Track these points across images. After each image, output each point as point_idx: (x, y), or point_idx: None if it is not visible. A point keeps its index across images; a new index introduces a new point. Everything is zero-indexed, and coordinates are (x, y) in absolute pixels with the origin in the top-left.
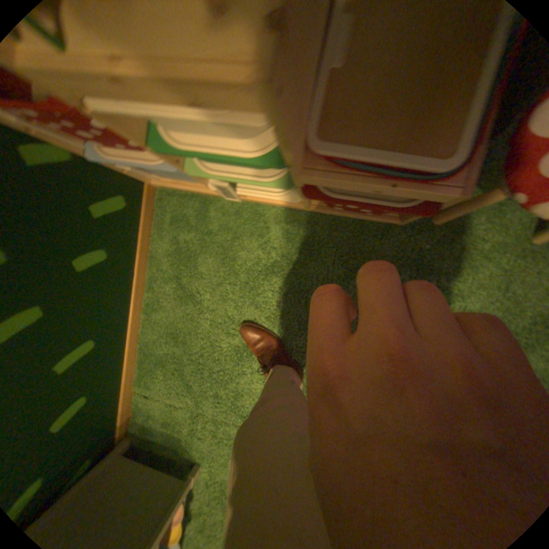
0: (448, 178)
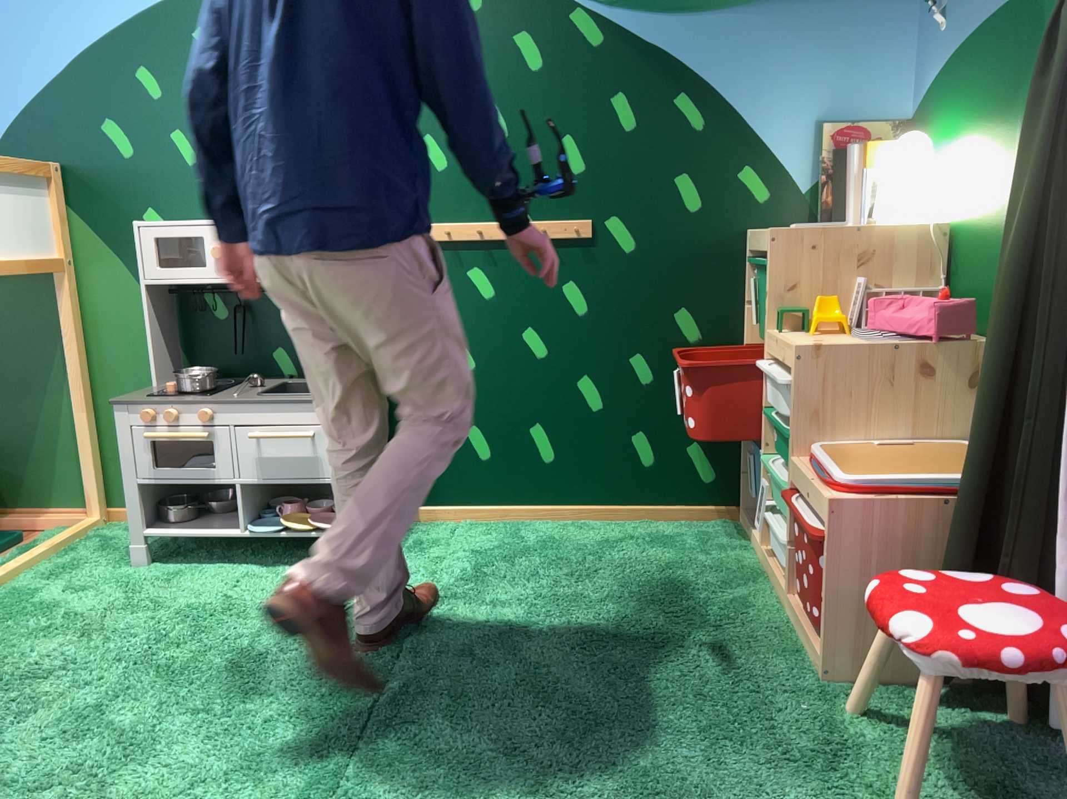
0: (834, 489)
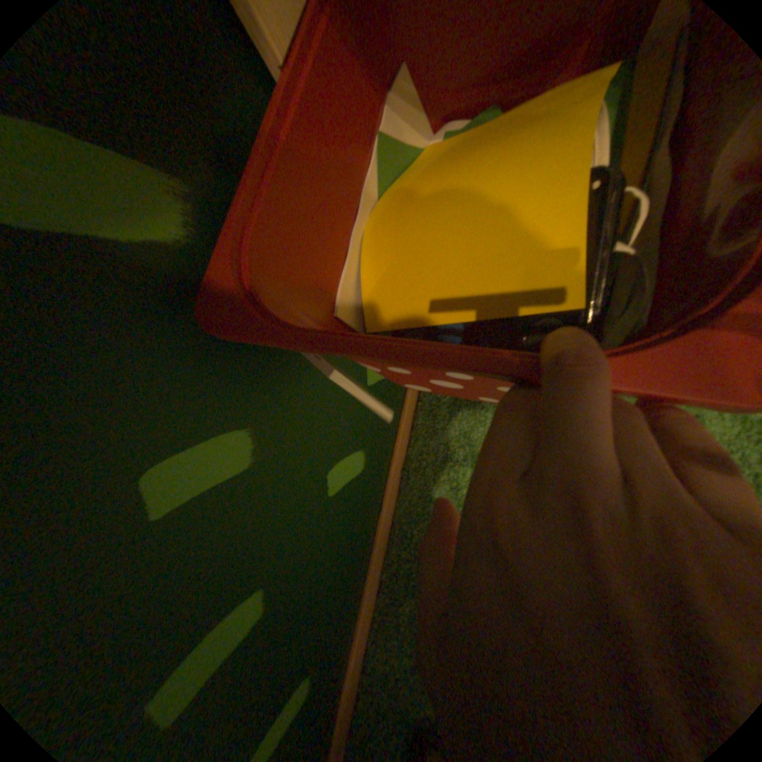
0: None
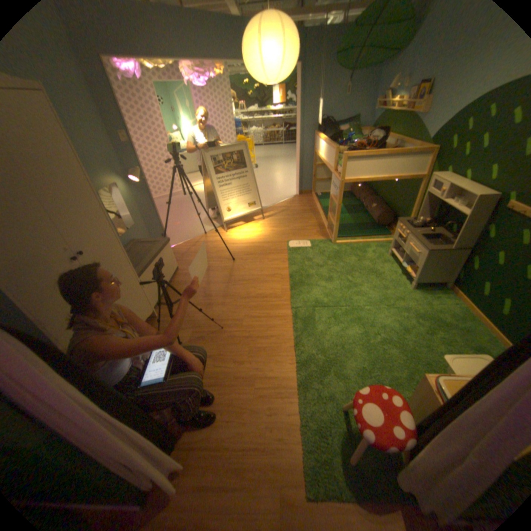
0: (437, 378)
